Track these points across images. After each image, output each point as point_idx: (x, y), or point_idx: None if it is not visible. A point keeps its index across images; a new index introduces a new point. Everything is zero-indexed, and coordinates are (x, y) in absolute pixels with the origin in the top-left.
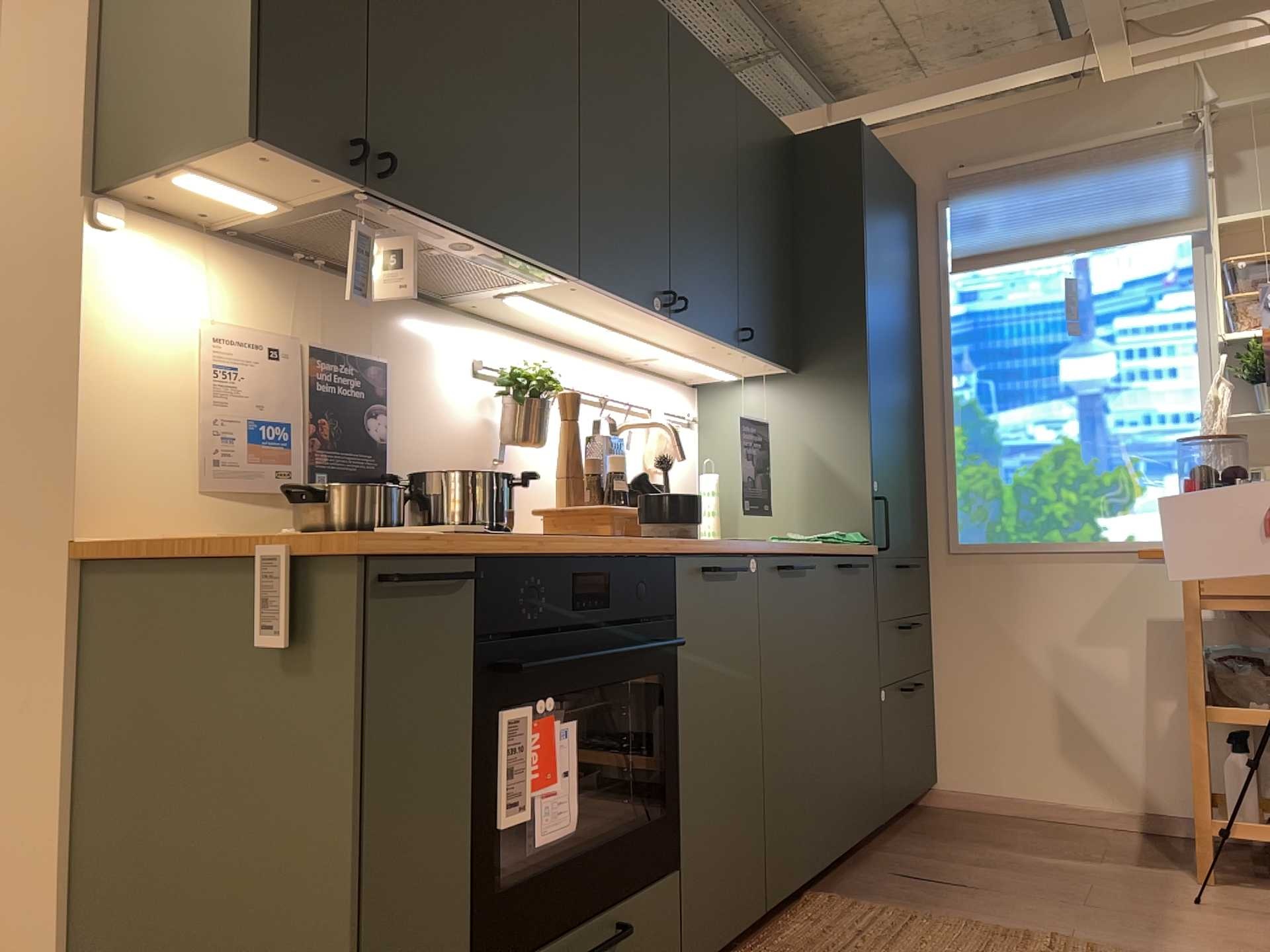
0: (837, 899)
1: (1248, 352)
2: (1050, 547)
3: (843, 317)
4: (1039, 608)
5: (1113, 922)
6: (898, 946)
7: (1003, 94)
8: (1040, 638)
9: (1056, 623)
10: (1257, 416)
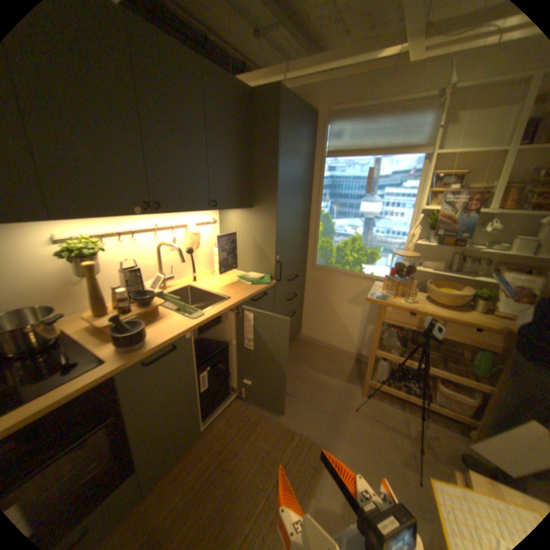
0: (241, 406)
1: (434, 213)
2: (345, 272)
3: (268, 187)
4: (338, 290)
5: (325, 424)
6: (247, 441)
7: (364, 62)
8: (337, 299)
9: (342, 296)
10: (428, 242)
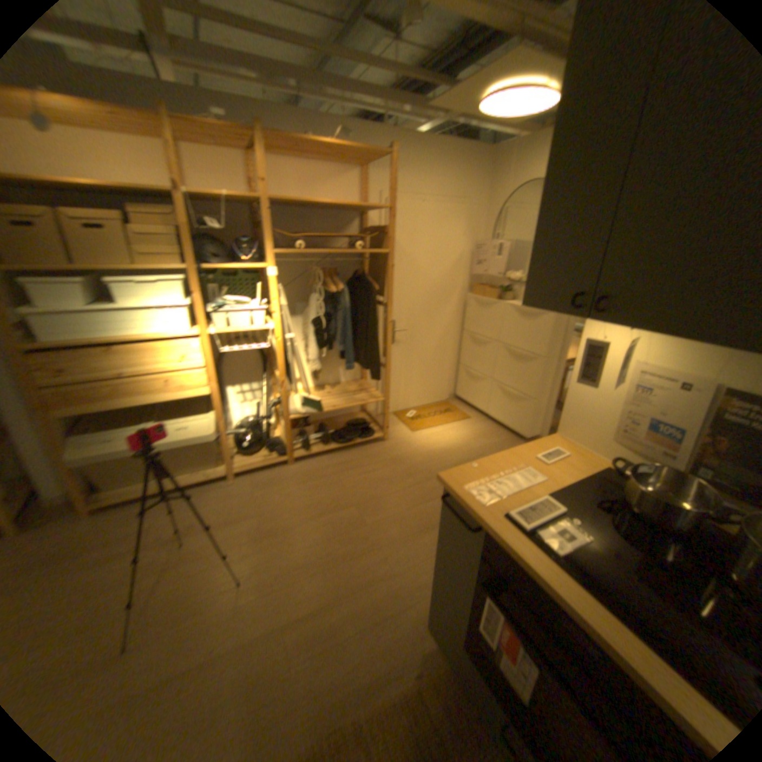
0: None
1: None
2: None
3: None
4: None
5: None
6: None
7: None
8: None
9: None
10: None
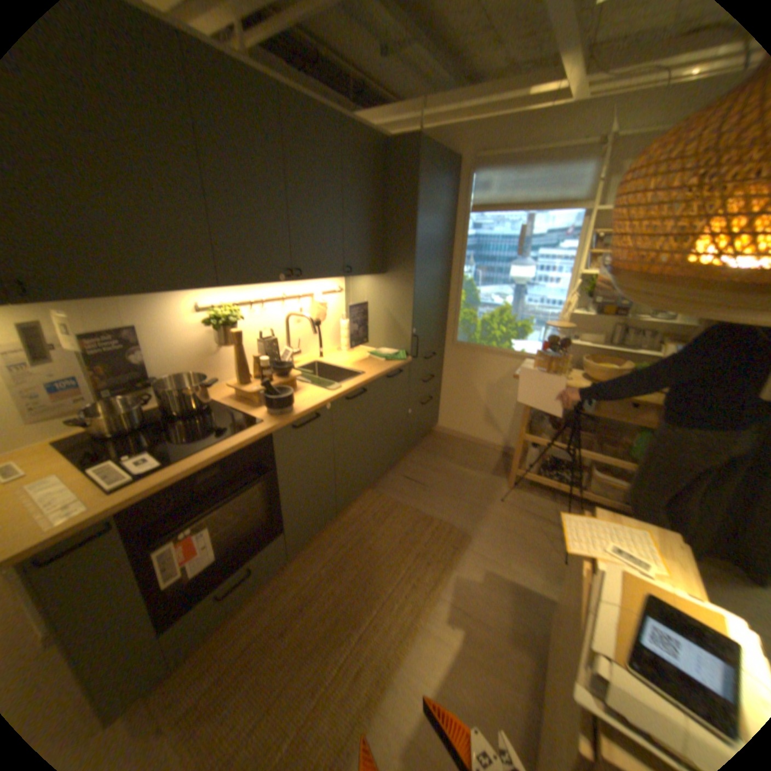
0: (374, 495)
1: (593, 278)
2: (490, 350)
3: (404, 250)
4: (482, 372)
5: (466, 512)
6: (383, 525)
7: (517, 99)
8: (481, 383)
9: (487, 379)
10: (586, 312)
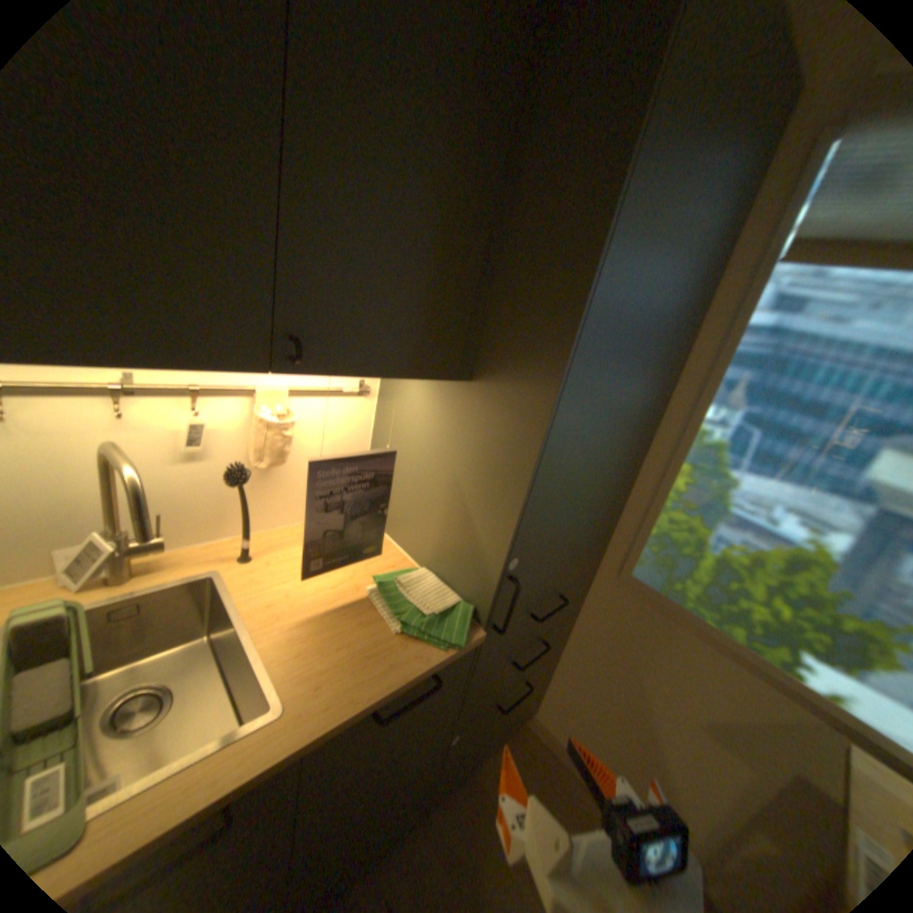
0: None
1: None
2: (727, 642)
3: (547, 322)
4: (683, 678)
5: None
6: None
7: None
8: (670, 699)
9: (693, 701)
10: None
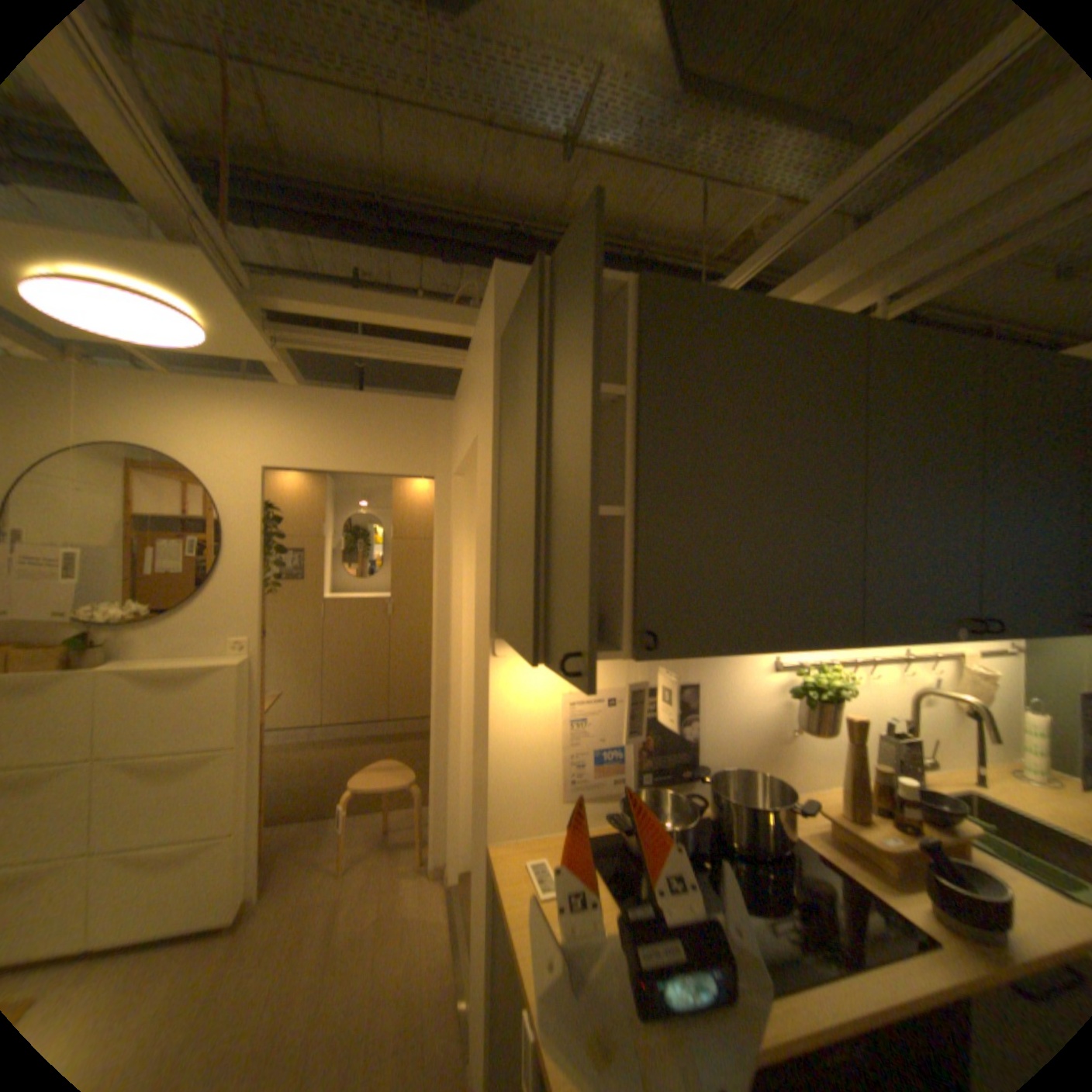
0: None
1: None
2: None
3: None
4: None
5: None
6: None
7: None
8: None
9: None
10: None
